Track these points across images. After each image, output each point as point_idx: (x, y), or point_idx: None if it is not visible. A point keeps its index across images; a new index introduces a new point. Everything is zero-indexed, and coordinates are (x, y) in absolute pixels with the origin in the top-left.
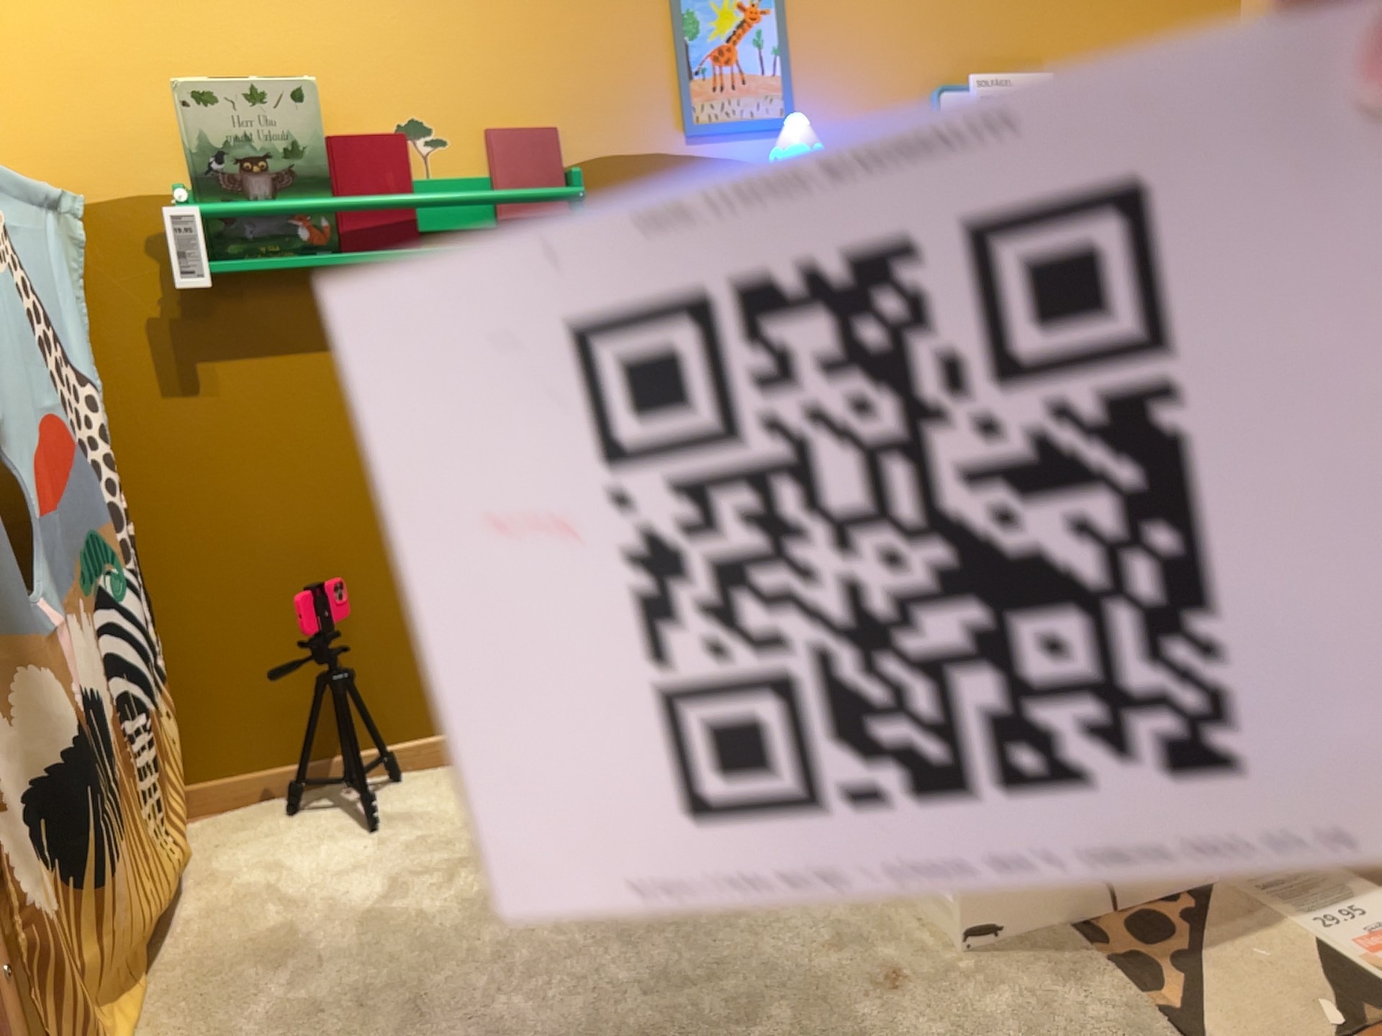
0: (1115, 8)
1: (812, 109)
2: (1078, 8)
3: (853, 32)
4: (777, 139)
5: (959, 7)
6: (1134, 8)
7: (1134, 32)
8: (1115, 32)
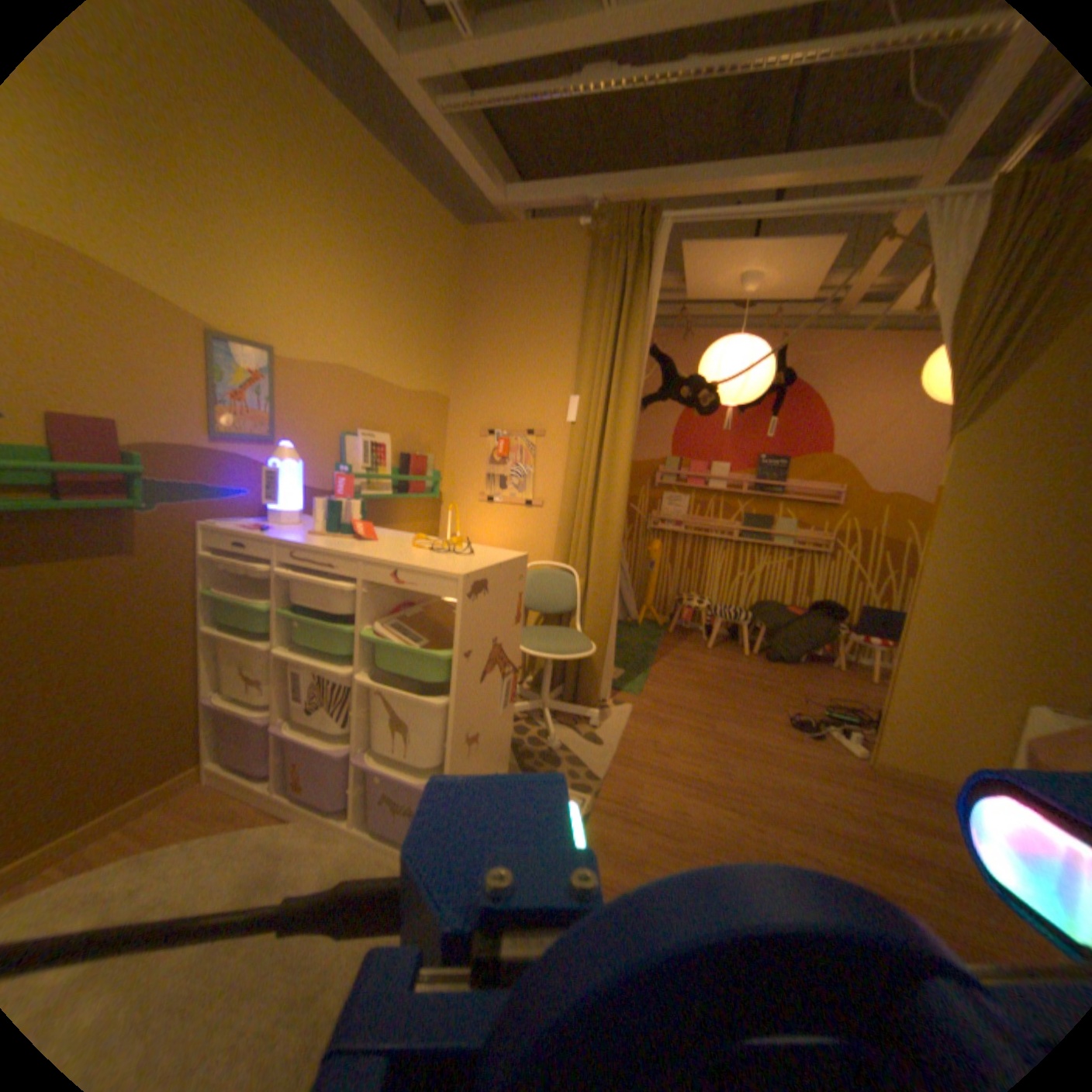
0: (412, 411)
1: (286, 435)
2: (399, 408)
3: (309, 399)
4: (266, 448)
5: (356, 397)
6: (417, 413)
7: (417, 422)
8: (411, 421)
